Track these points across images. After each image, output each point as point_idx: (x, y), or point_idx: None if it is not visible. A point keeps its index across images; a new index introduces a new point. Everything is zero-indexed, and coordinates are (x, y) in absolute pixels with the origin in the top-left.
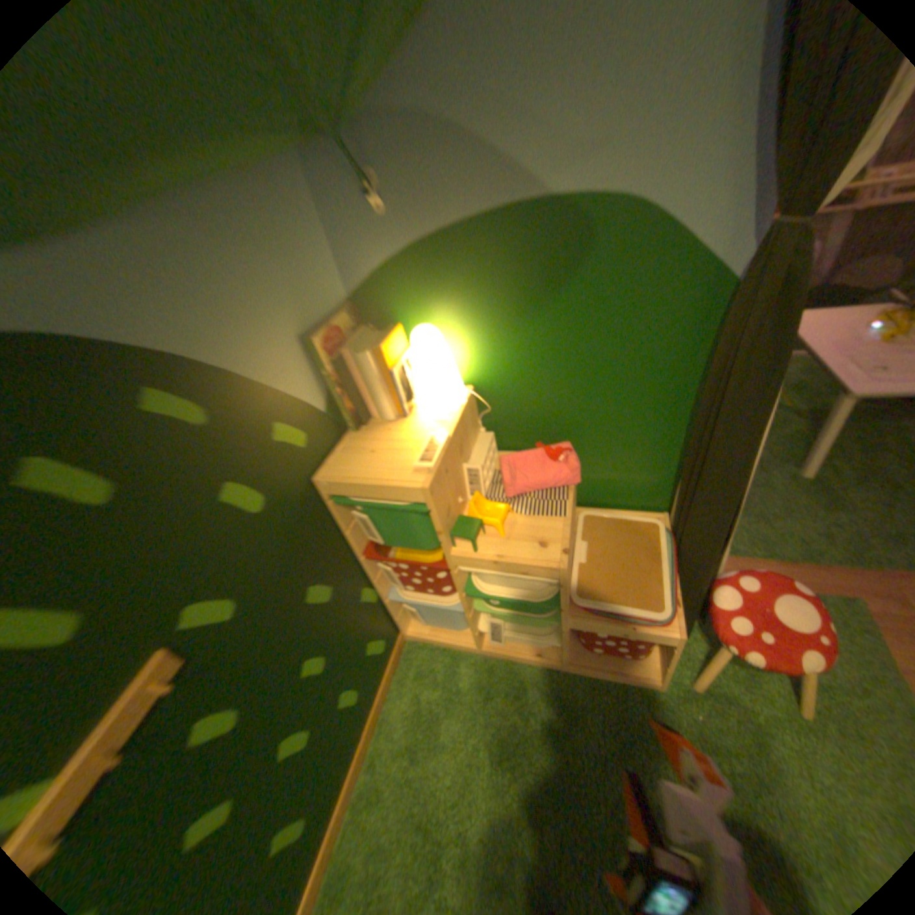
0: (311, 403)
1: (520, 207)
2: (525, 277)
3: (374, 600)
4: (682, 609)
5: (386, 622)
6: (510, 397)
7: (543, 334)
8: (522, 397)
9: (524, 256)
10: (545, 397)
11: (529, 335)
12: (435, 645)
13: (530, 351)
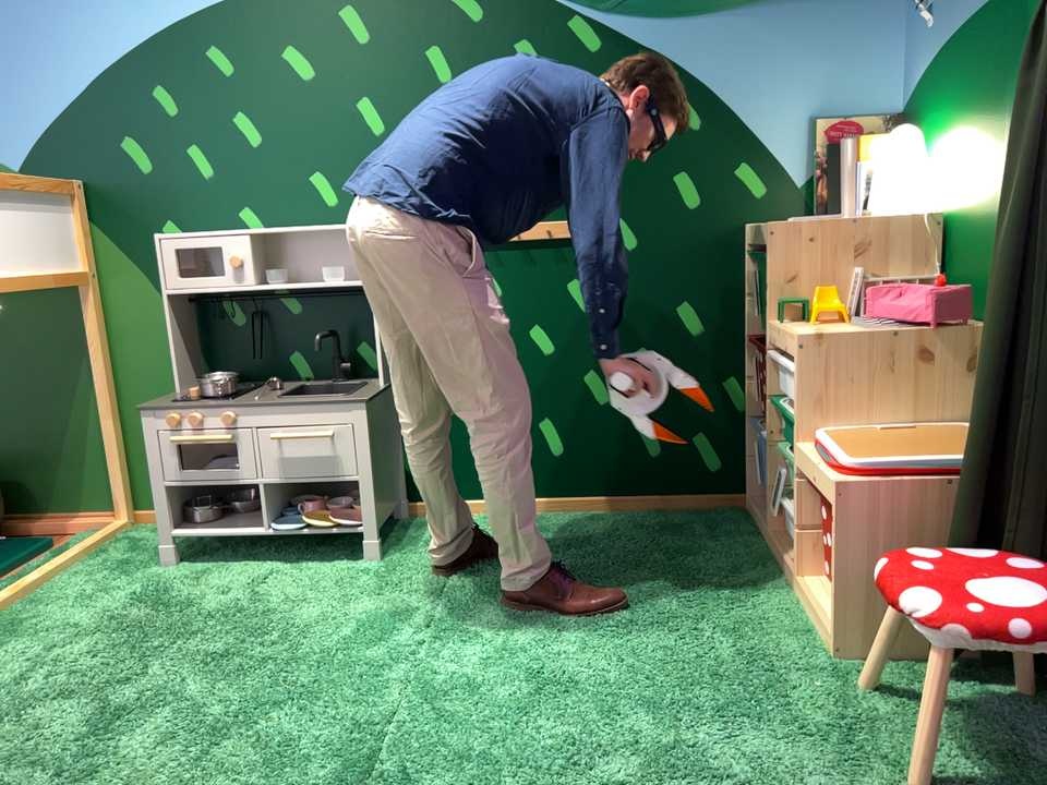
0: (783, 169)
1: (993, 3)
2: (989, 74)
3: (735, 402)
4: (881, 482)
5: (734, 448)
6: (966, 231)
7: (994, 141)
8: (973, 232)
9: (991, 51)
10: (988, 231)
11: (985, 143)
12: (753, 520)
13: (984, 165)
